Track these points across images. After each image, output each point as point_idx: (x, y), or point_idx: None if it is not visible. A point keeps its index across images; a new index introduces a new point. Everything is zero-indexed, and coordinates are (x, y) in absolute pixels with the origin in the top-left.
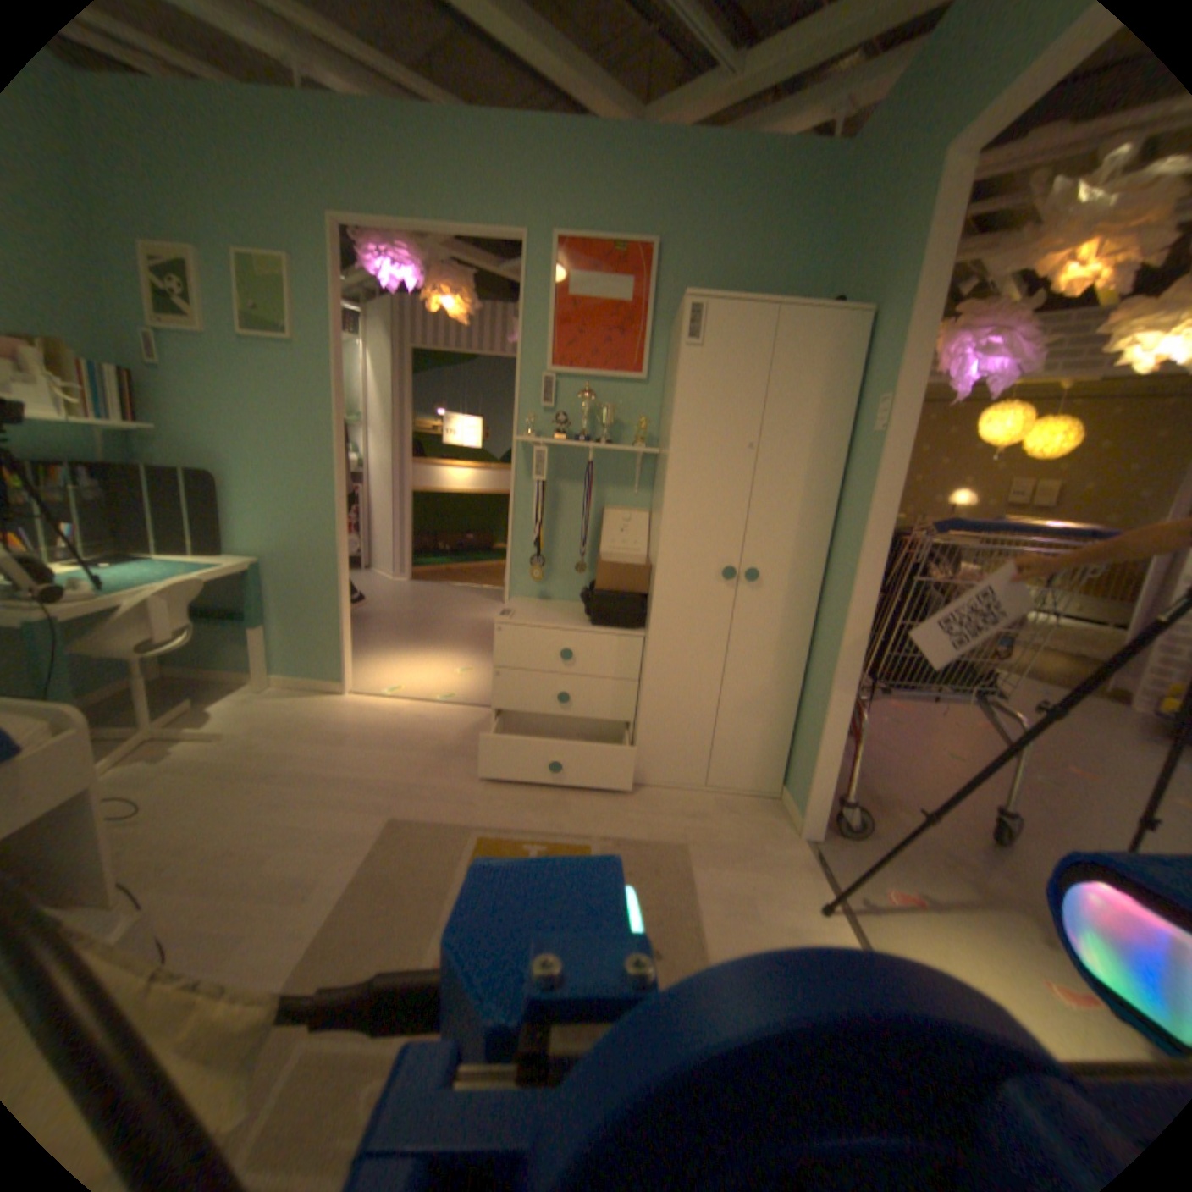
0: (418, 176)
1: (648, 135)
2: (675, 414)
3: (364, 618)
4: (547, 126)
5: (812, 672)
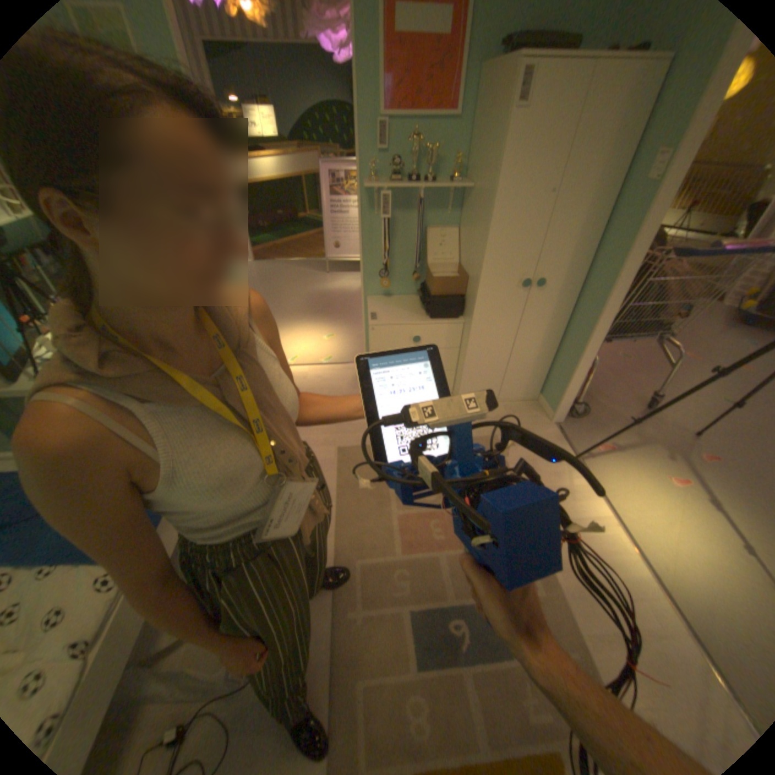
0: None
1: None
2: (502, 169)
3: None
4: None
5: (568, 335)
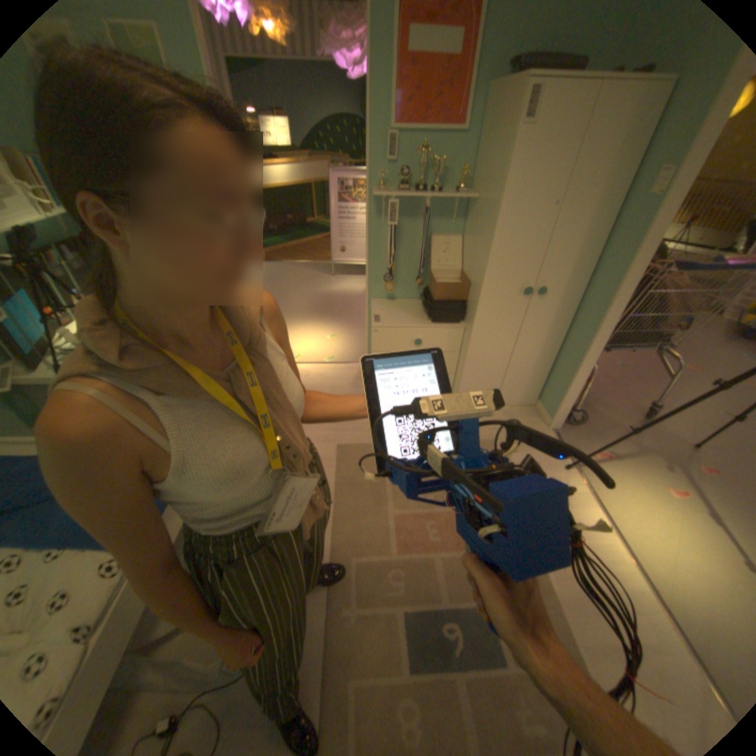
0: None
1: None
2: (507, 181)
3: None
4: None
5: (568, 343)
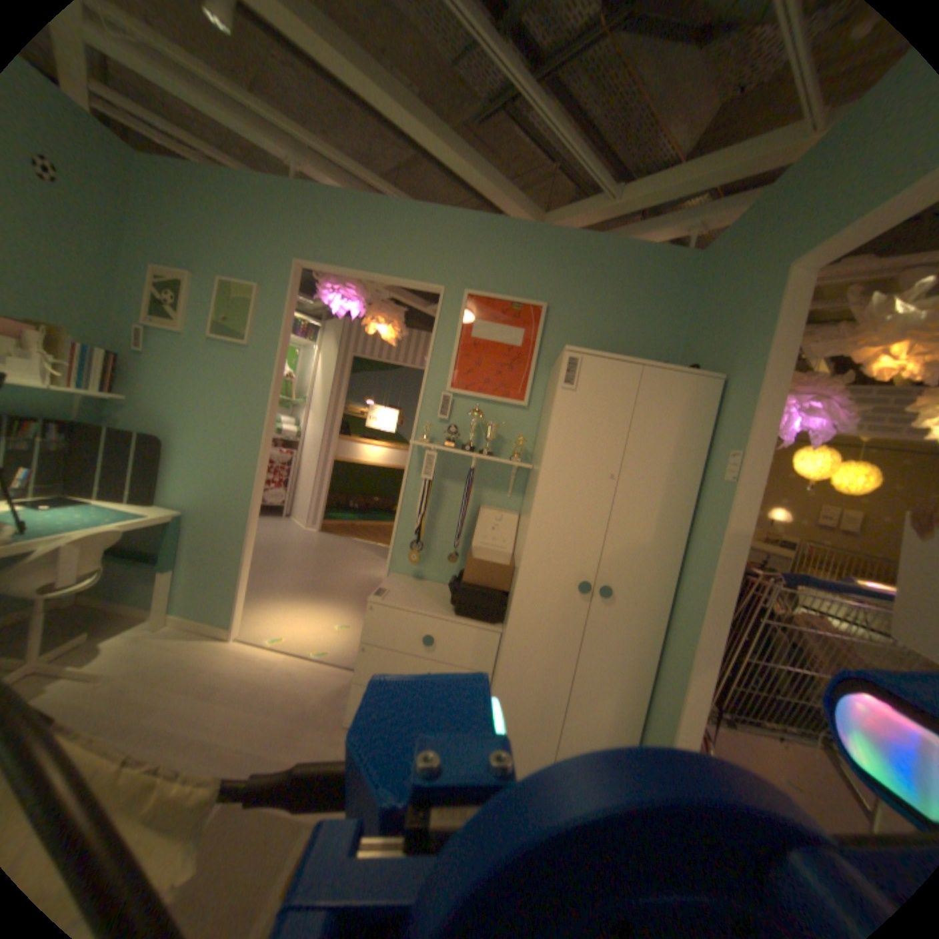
0: (367, 242)
1: (546, 232)
2: (548, 442)
3: (271, 564)
4: (470, 219)
5: (661, 695)
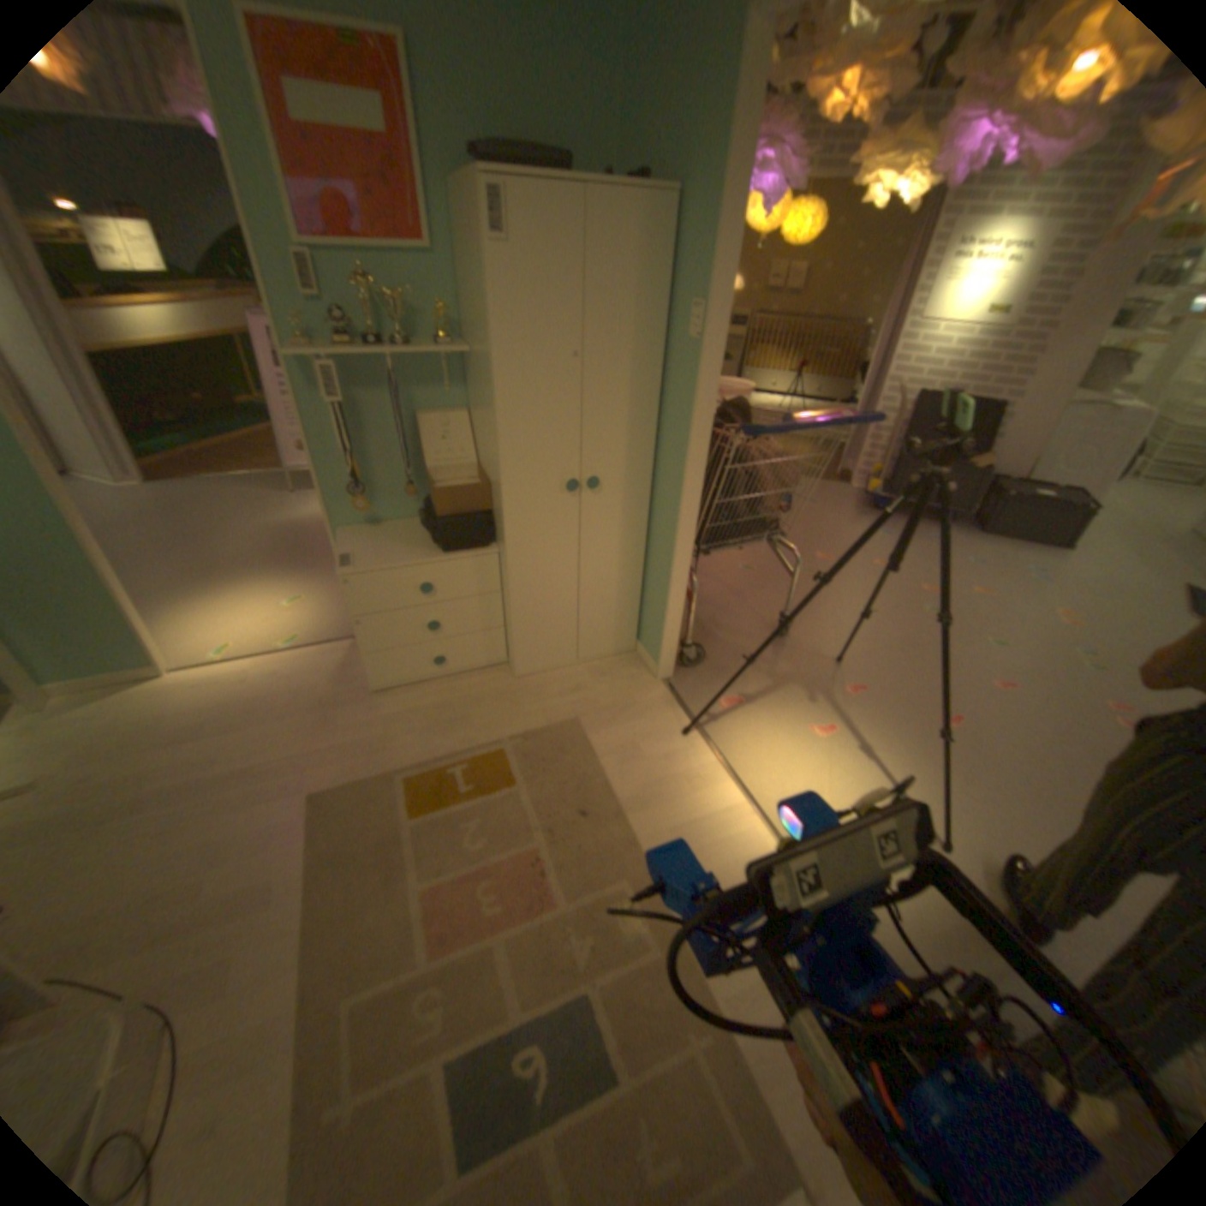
0: None
1: None
2: (493, 328)
3: (116, 558)
4: None
5: (652, 553)
